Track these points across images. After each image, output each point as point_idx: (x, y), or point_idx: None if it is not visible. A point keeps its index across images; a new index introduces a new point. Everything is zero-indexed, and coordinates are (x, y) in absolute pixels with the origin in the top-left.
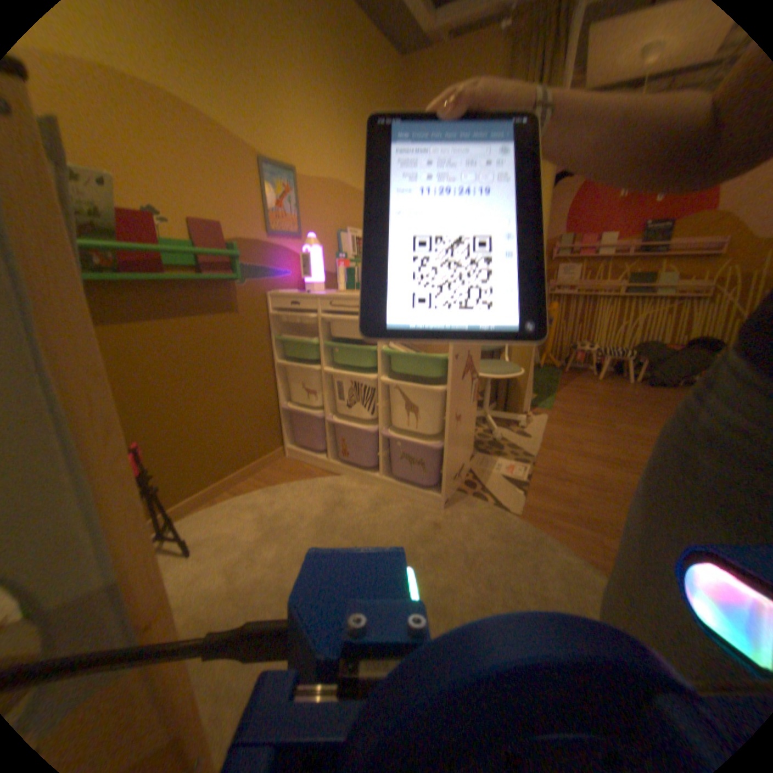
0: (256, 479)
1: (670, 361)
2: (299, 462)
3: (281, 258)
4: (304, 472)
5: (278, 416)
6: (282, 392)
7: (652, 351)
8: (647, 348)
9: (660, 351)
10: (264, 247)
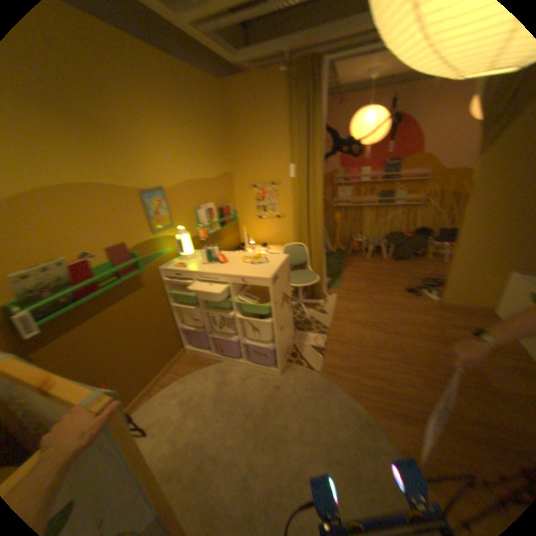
0: (173, 373)
1: (406, 244)
2: (196, 356)
3: (165, 244)
4: (200, 363)
5: (179, 332)
6: (179, 319)
7: (396, 238)
8: (393, 236)
9: (400, 238)
10: (154, 242)
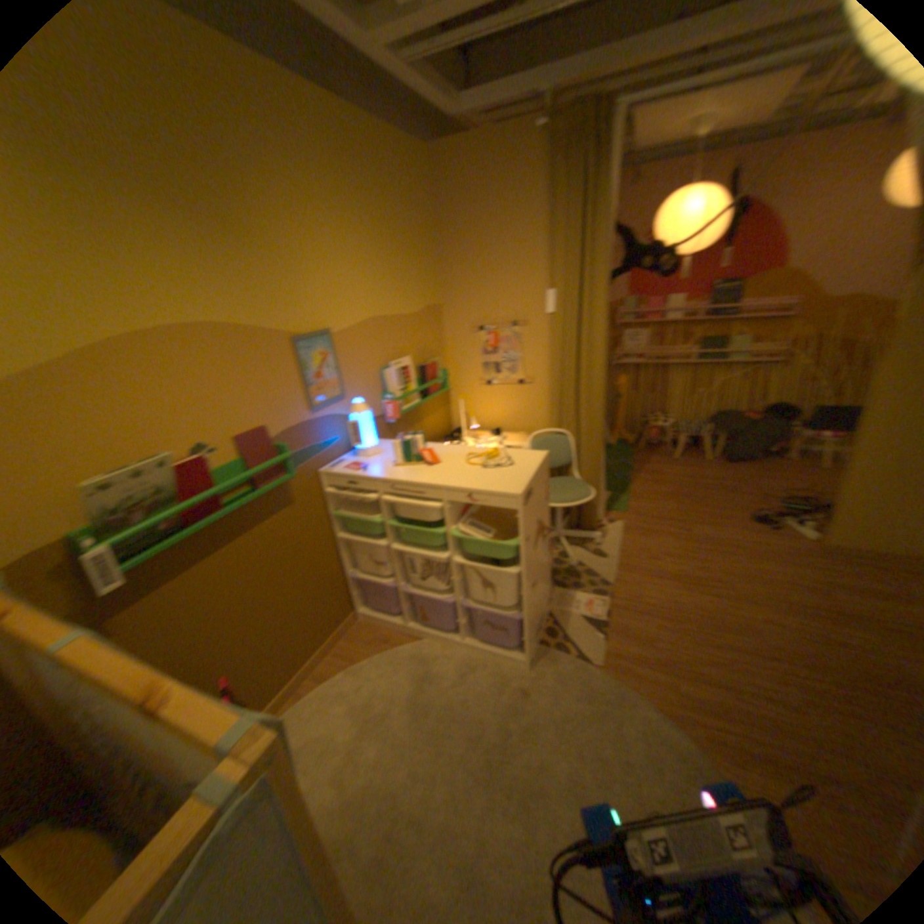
0: (336, 655)
1: (748, 432)
2: (376, 625)
3: (329, 427)
4: (384, 638)
5: (348, 582)
6: (348, 559)
7: (729, 422)
8: (724, 418)
9: (737, 421)
10: (312, 424)
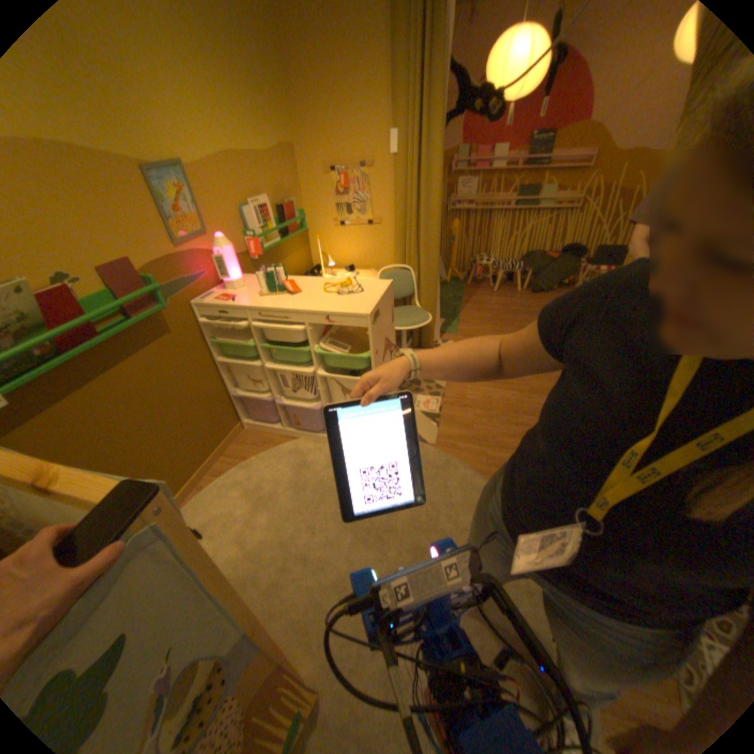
0: (227, 456)
1: (548, 268)
2: (258, 431)
3: (193, 261)
4: (266, 440)
5: (230, 400)
6: (228, 381)
7: (535, 260)
8: (531, 257)
9: (541, 260)
10: (174, 258)
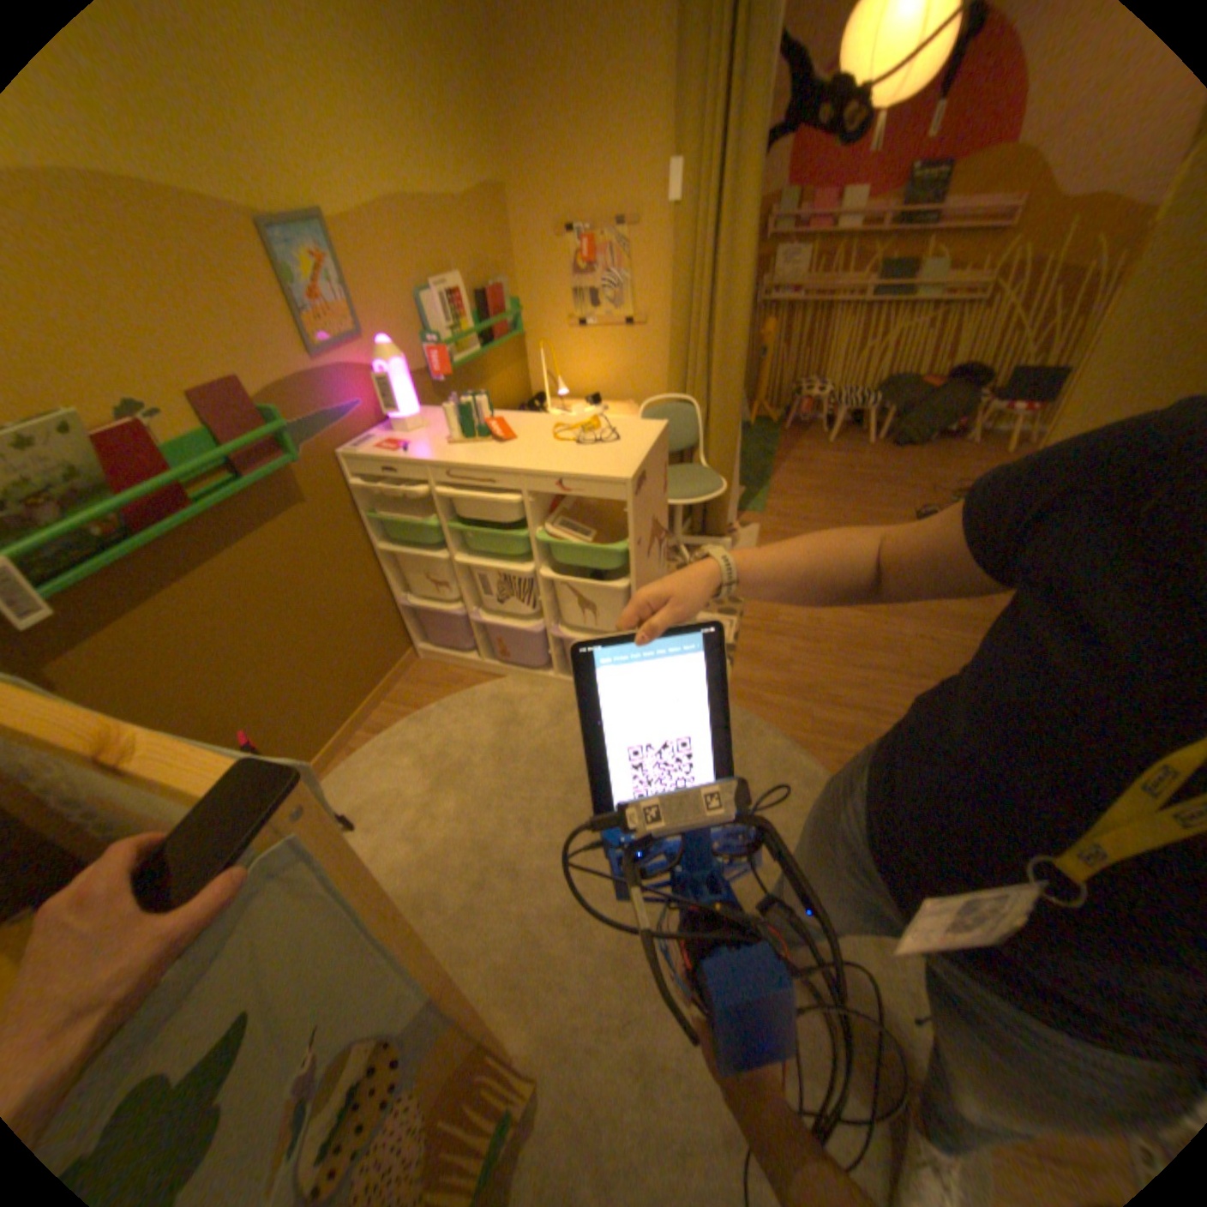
0: (392, 701)
1: (924, 405)
2: (442, 664)
3: (341, 385)
4: (454, 679)
5: (398, 612)
6: (395, 581)
7: (902, 391)
8: (896, 385)
9: (912, 390)
10: (312, 378)
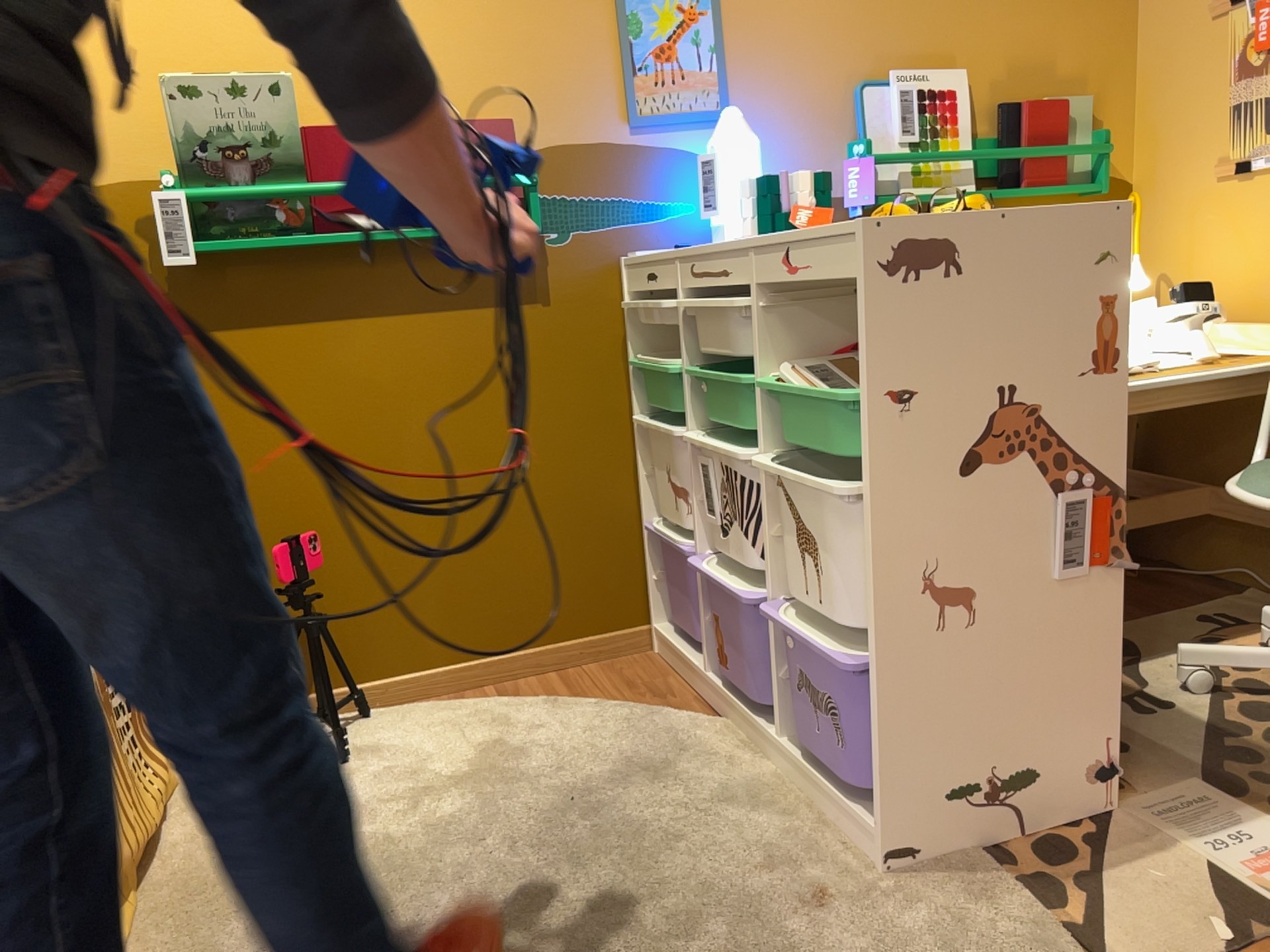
0: (561, 676)
1: None
2: (668, 667)
3: (666, 175)
4: (658, 690)
5: (643, 547)
6: (648, 488)
7: None
8: None
9: None
10: (622, 154)
